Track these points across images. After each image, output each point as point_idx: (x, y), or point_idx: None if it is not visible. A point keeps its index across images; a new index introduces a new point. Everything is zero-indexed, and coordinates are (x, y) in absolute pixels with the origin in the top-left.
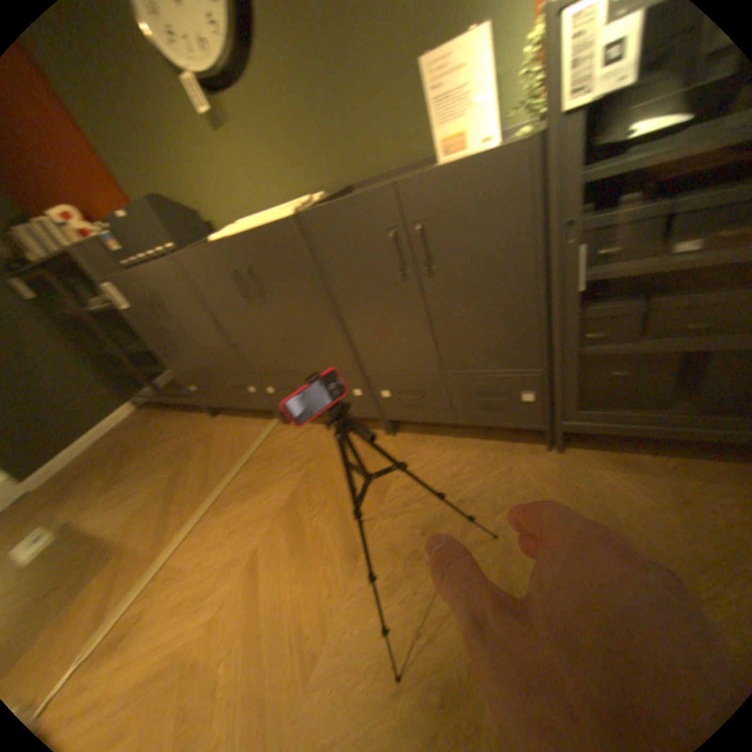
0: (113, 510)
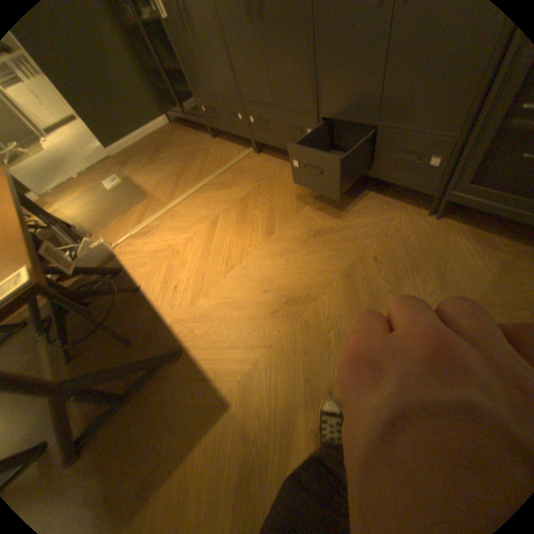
0: (150, 176)
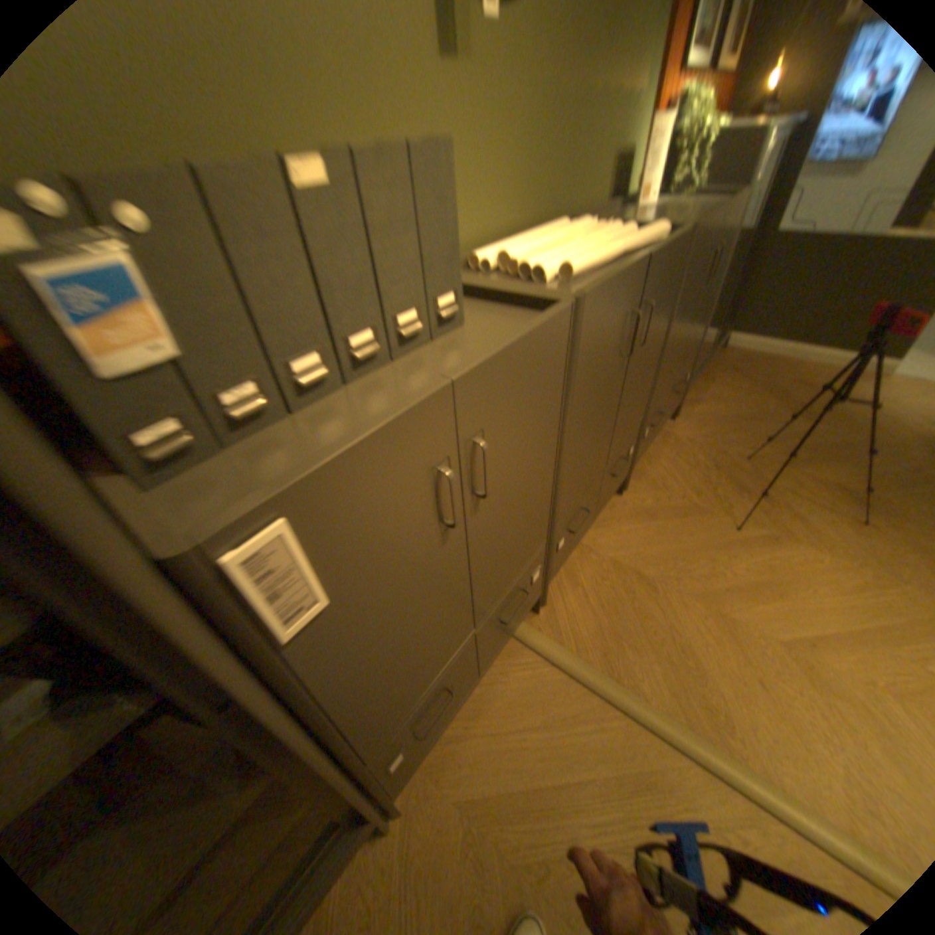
0: None
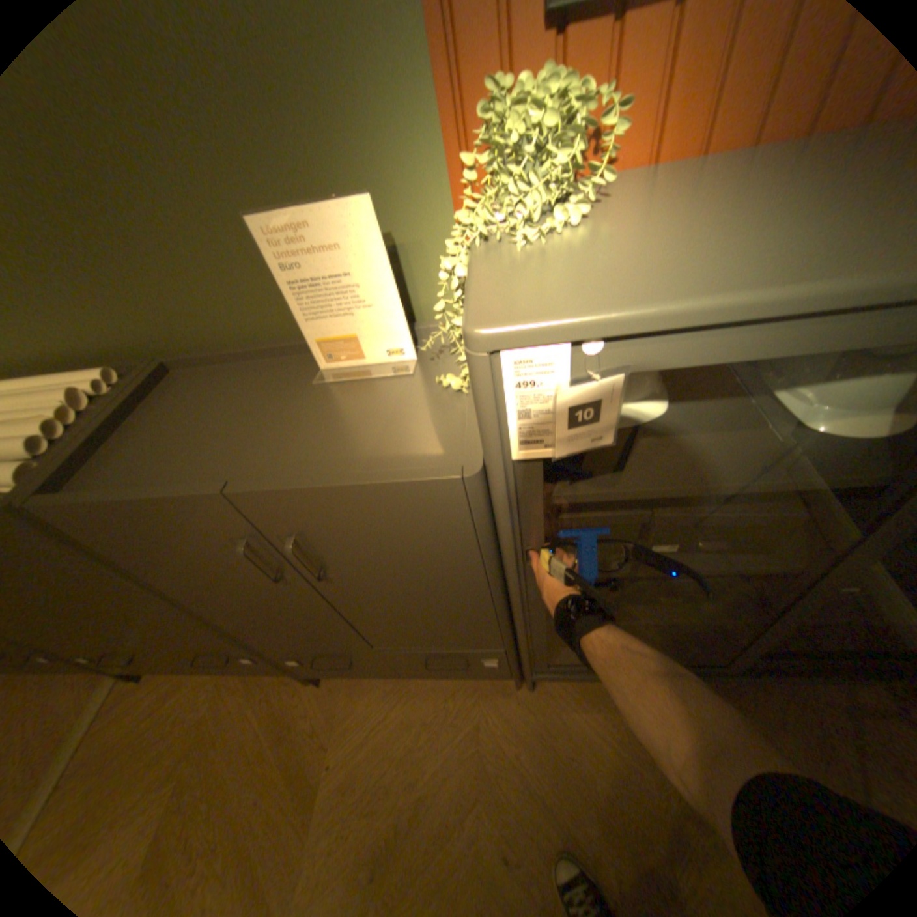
0: None
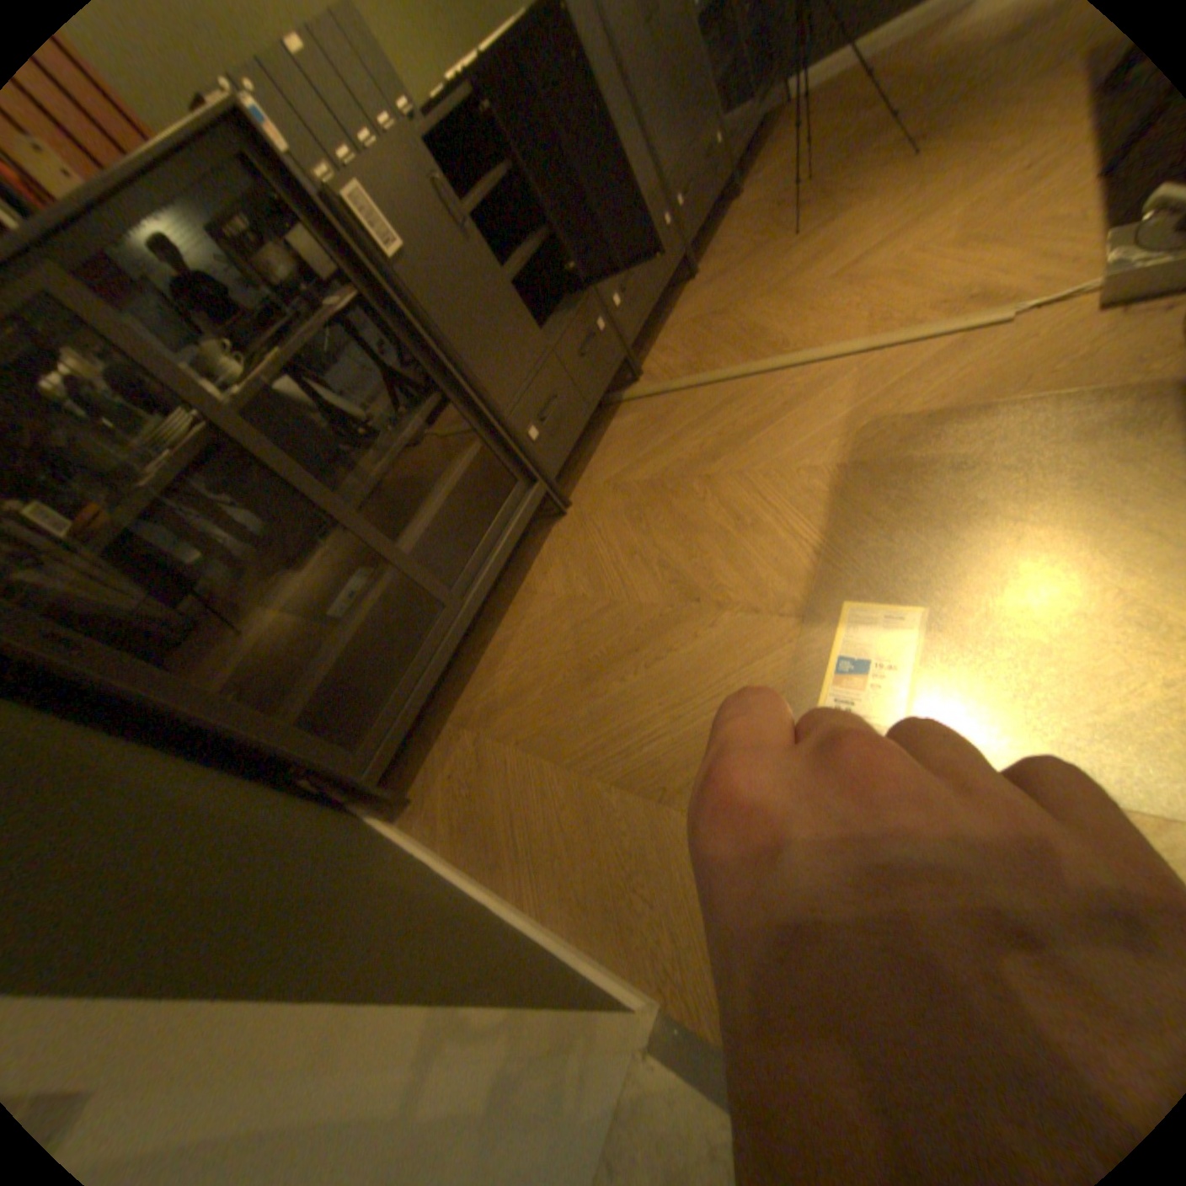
0: (771, 515)
